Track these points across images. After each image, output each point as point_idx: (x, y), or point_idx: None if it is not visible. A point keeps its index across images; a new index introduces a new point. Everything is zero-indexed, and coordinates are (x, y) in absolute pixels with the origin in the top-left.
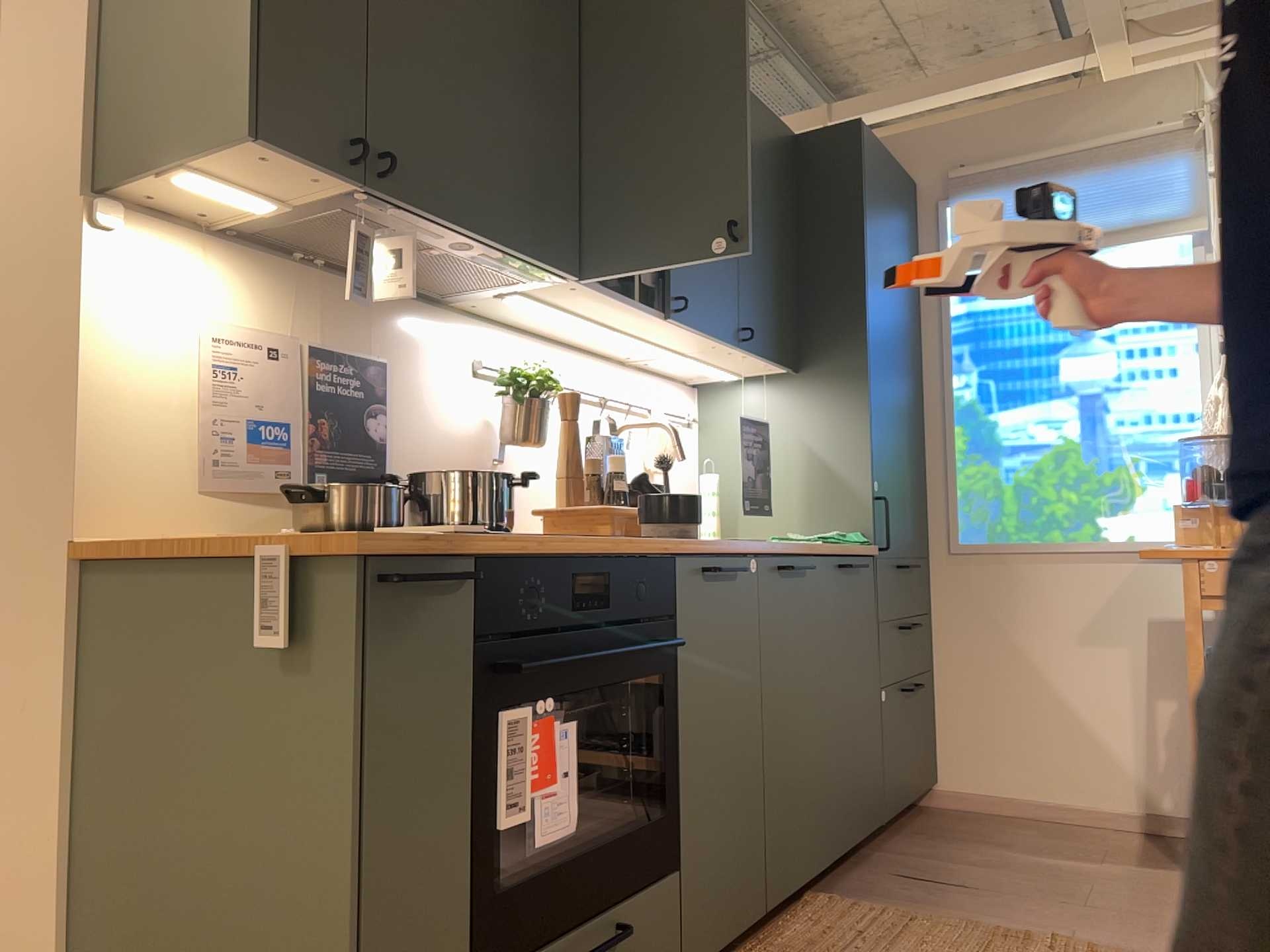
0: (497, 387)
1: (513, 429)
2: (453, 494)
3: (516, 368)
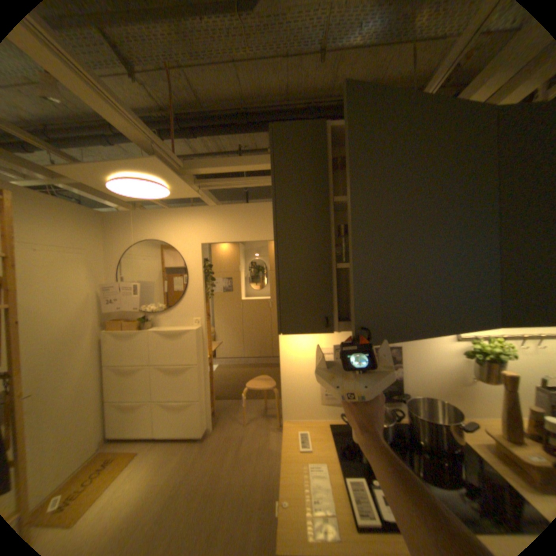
0: (468, 353)
1: (481, 373)
2: (423, 426)
3: (481, 342)
